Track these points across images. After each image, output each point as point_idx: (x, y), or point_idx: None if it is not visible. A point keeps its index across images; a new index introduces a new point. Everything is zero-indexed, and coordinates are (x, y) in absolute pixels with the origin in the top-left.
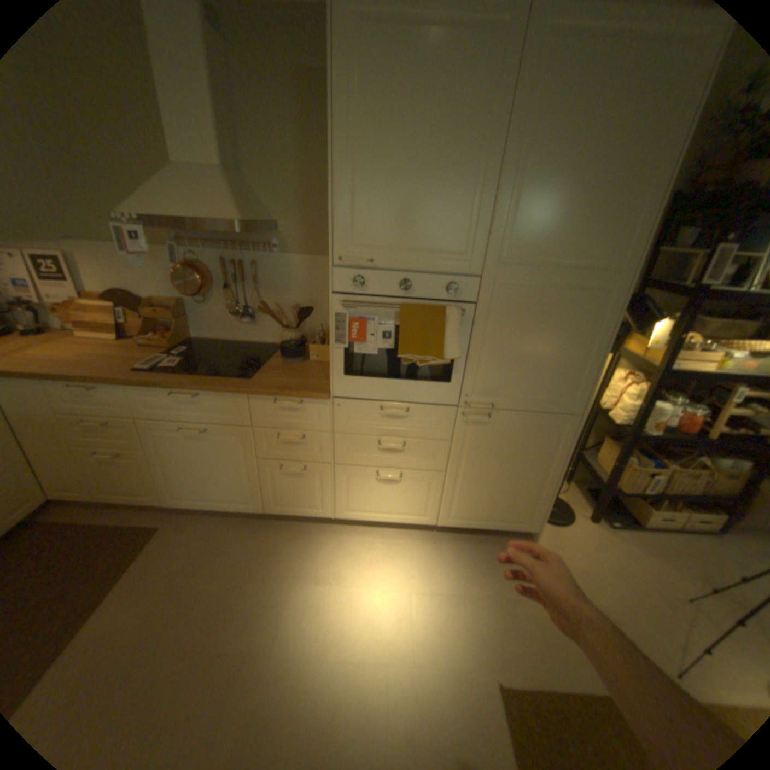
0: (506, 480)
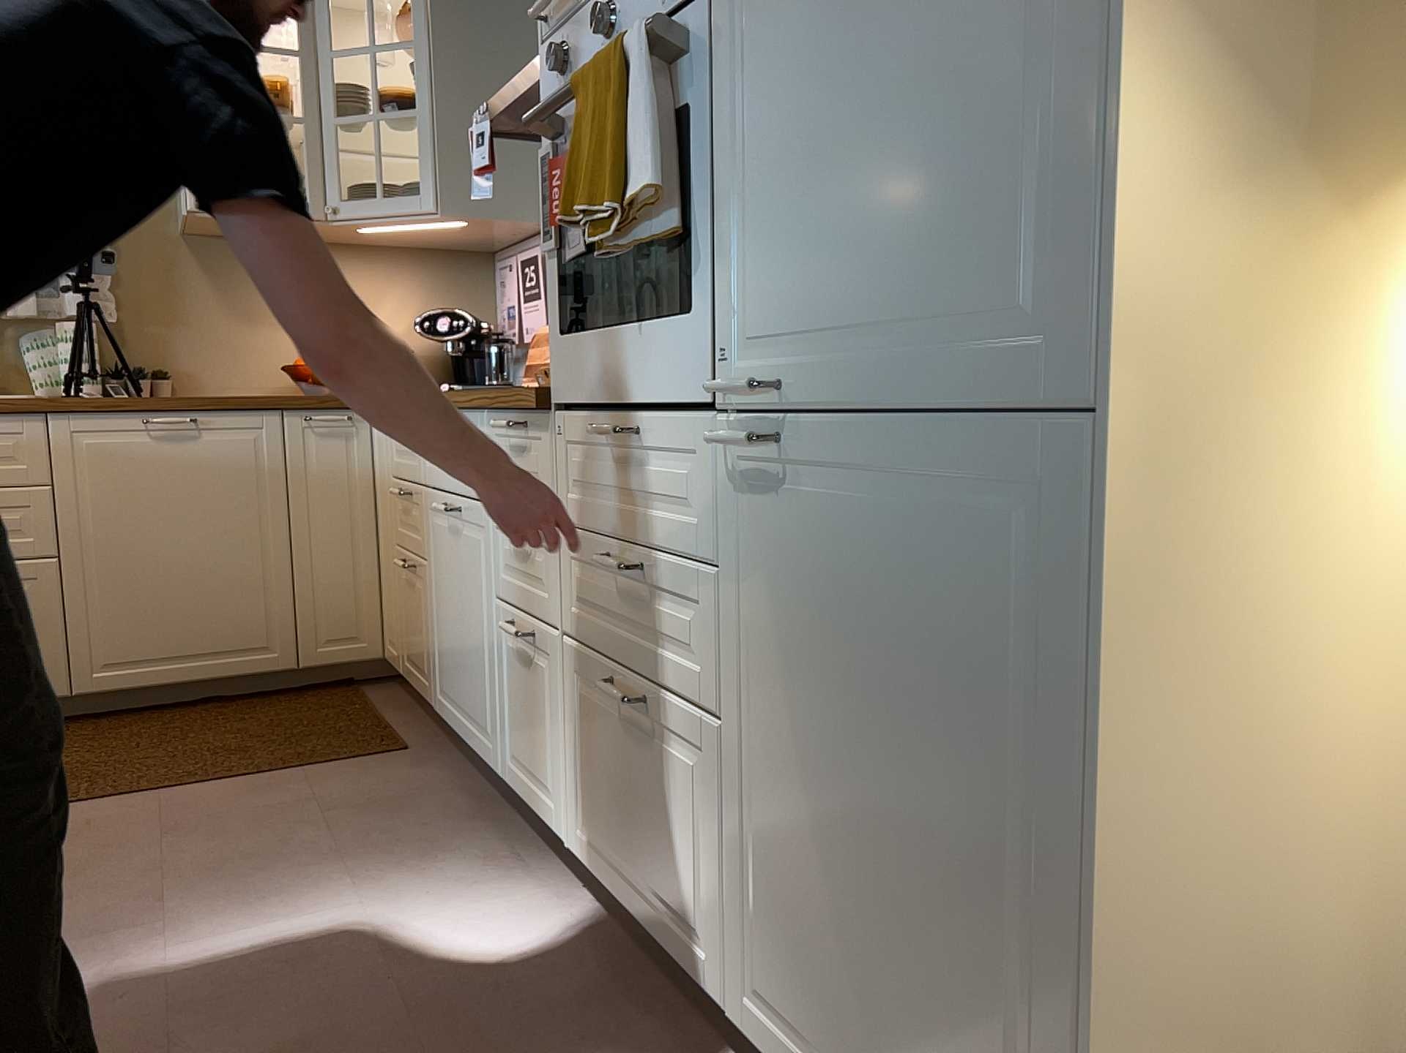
0: (890, 845)
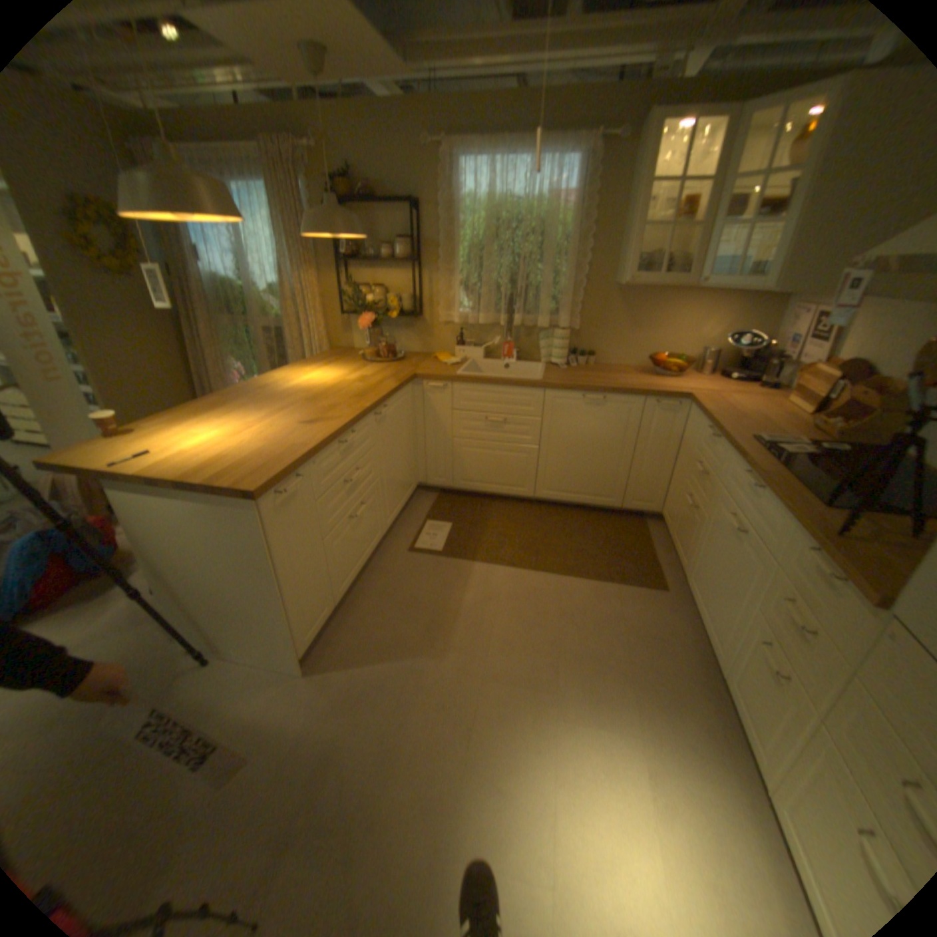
0: None
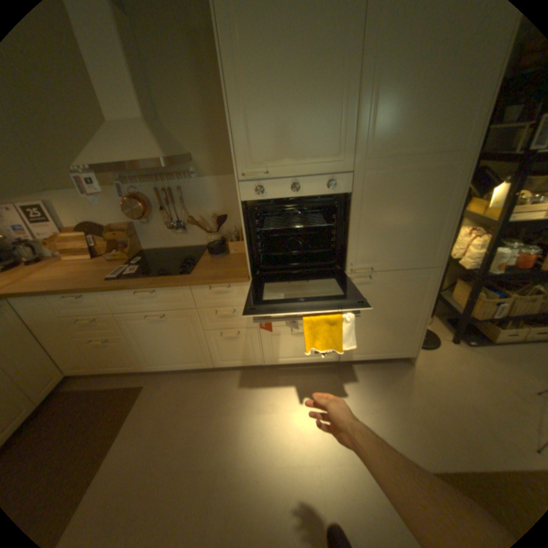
0: (388, 322)
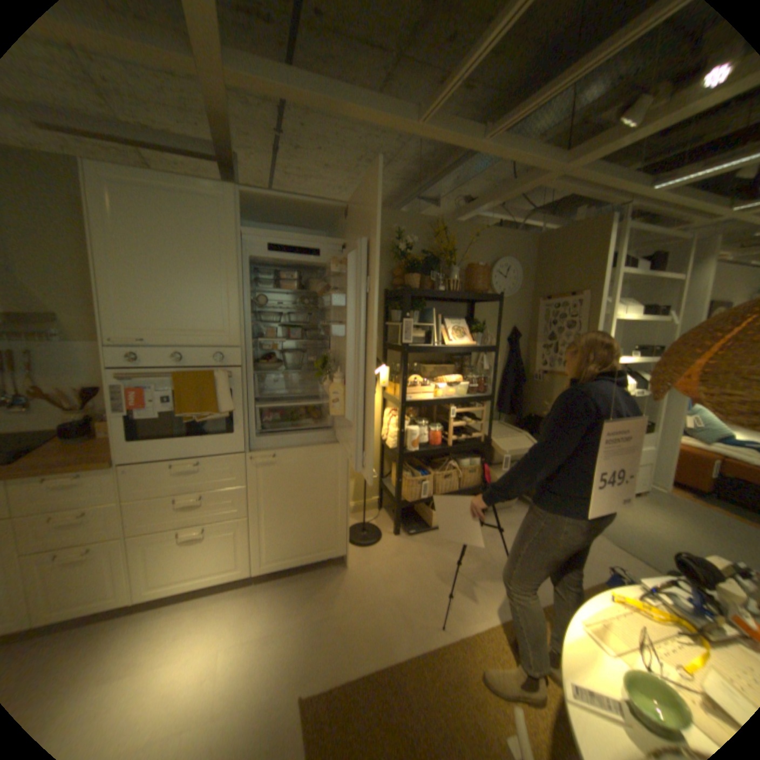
0: (304, 511)
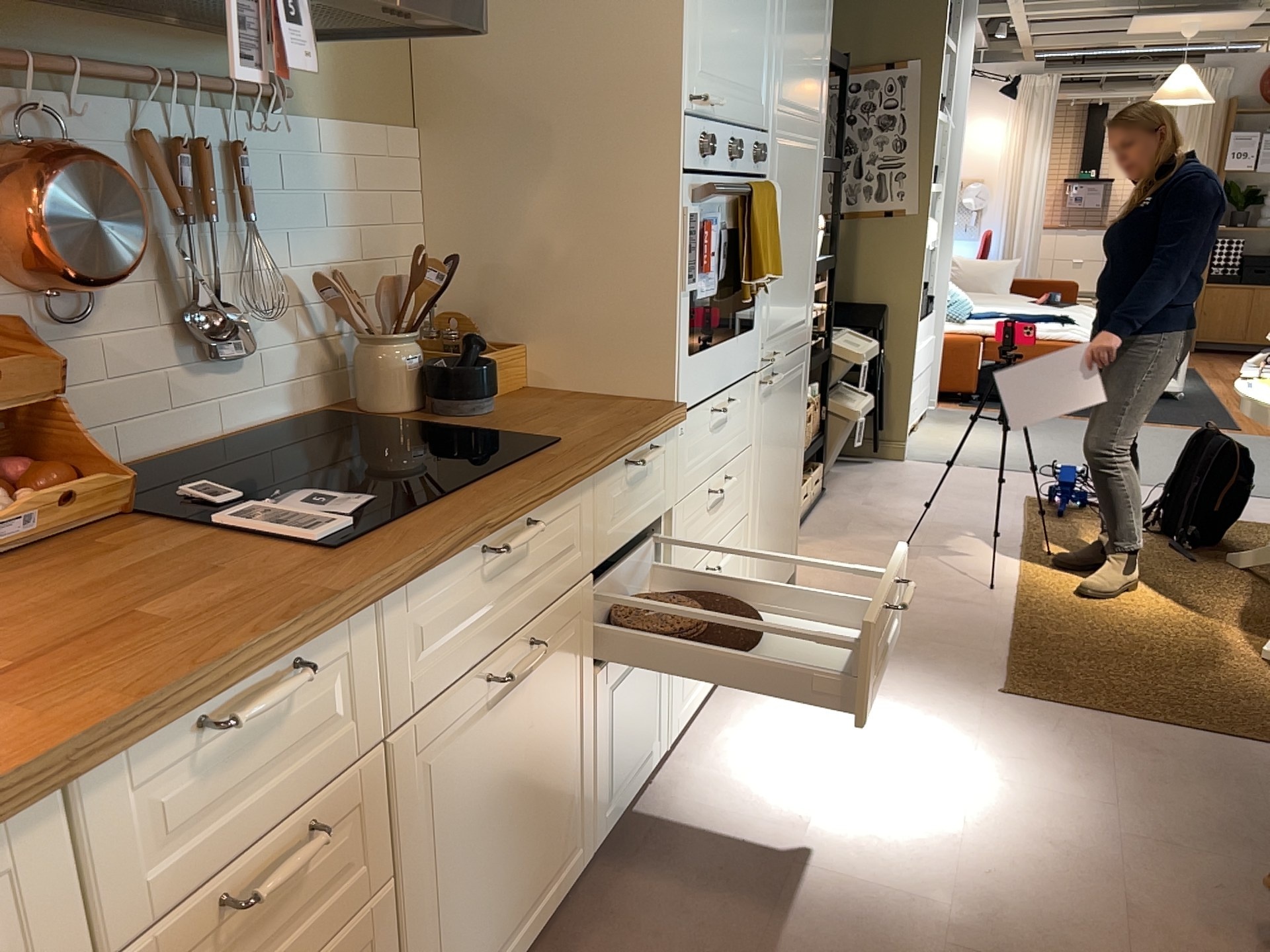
0: (782, 488)
